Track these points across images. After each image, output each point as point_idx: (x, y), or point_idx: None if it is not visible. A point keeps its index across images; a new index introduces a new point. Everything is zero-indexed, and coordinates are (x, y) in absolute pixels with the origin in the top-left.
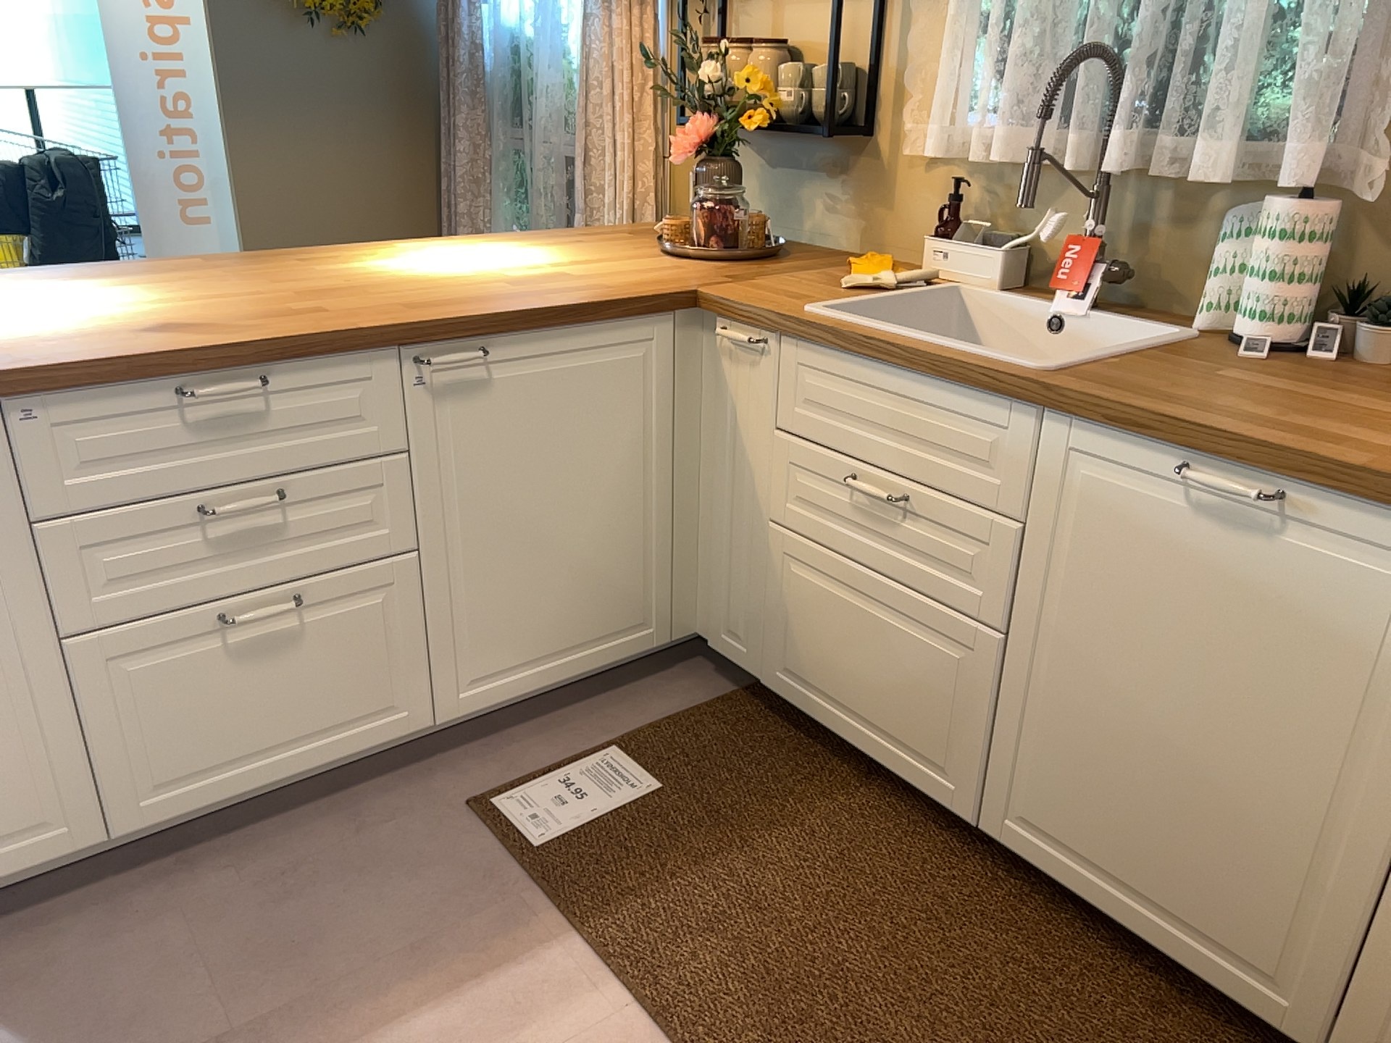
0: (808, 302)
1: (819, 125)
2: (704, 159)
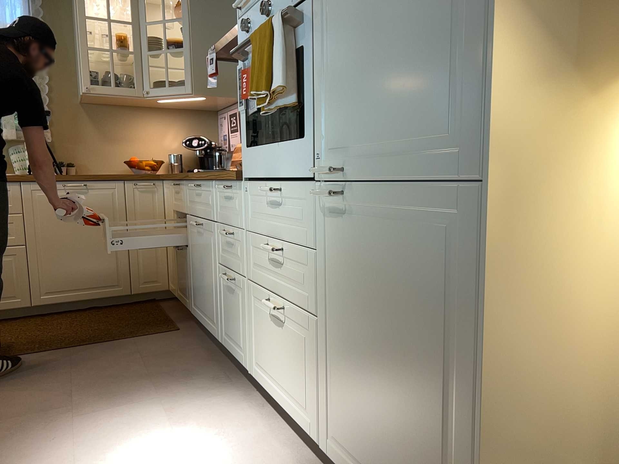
0: None
1: None
2: None
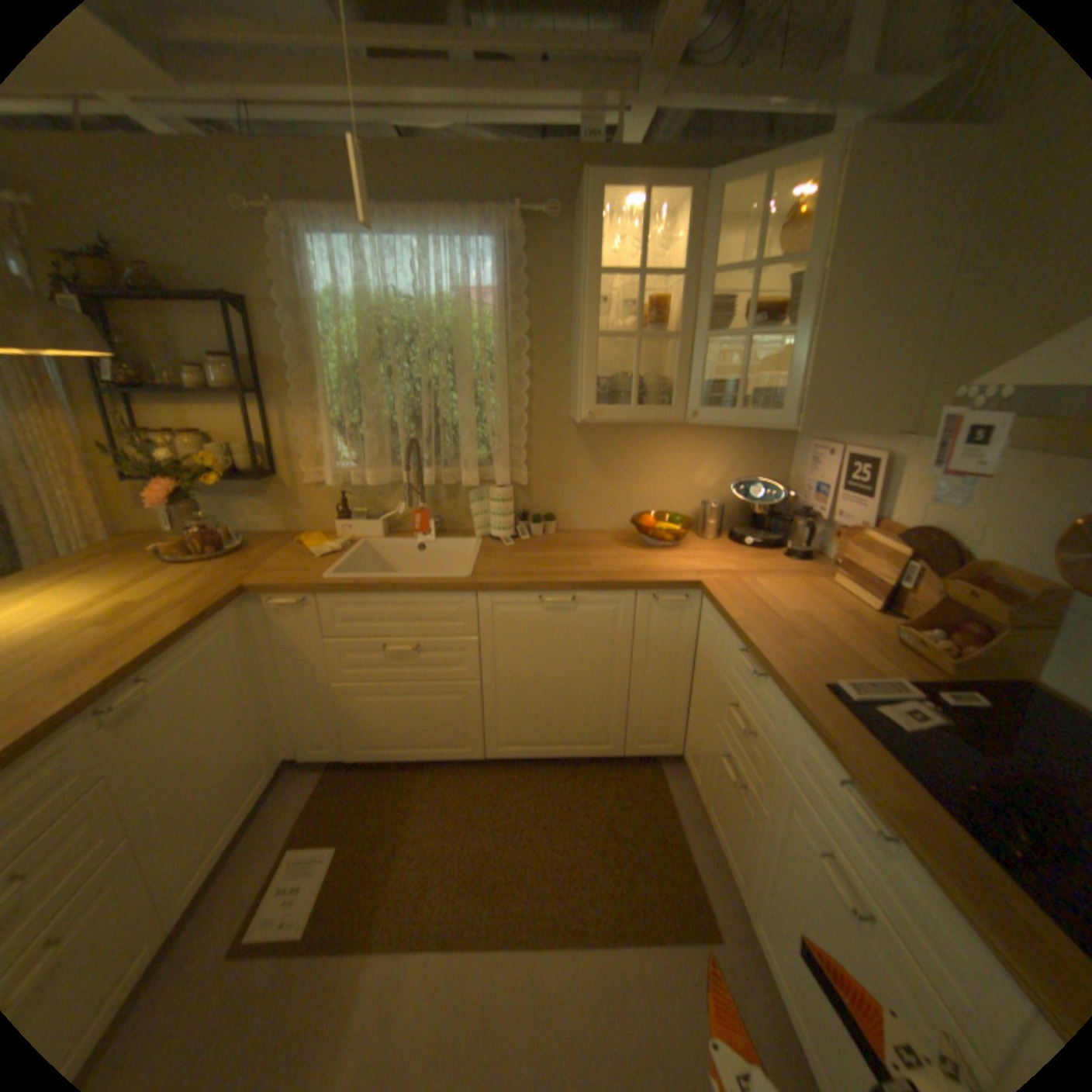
0: (319, 572)
1: (242, 471)
2: (168, 501)
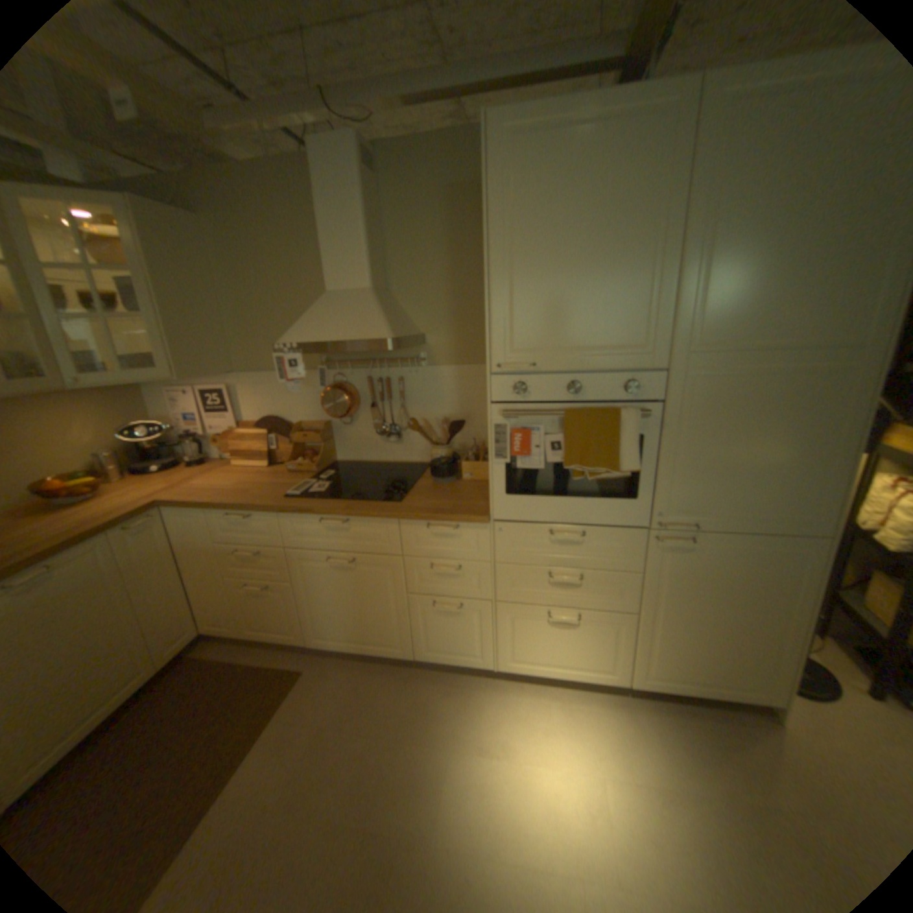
0: None
1: None
2: None
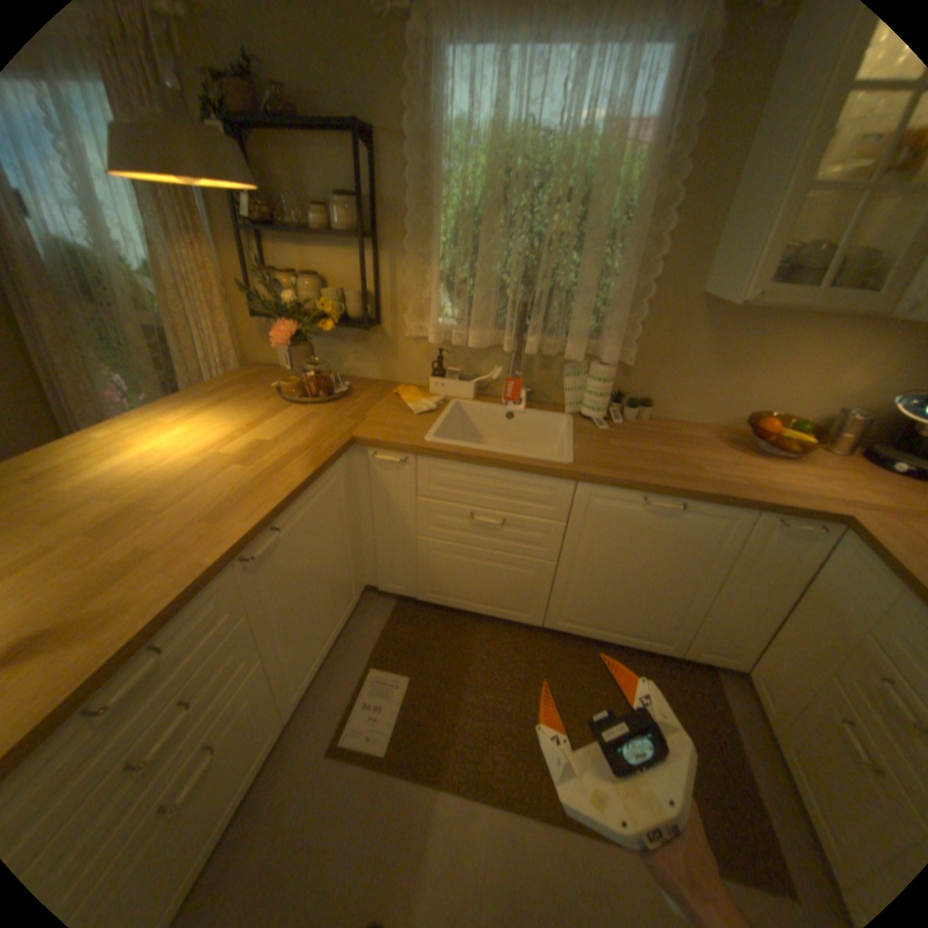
0: (420, 434)
1: (351, 319)
2: (289, 342)
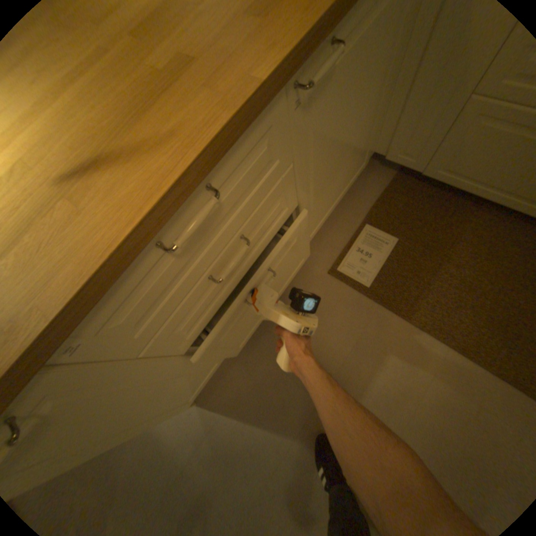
0: None
1: None
2: None
